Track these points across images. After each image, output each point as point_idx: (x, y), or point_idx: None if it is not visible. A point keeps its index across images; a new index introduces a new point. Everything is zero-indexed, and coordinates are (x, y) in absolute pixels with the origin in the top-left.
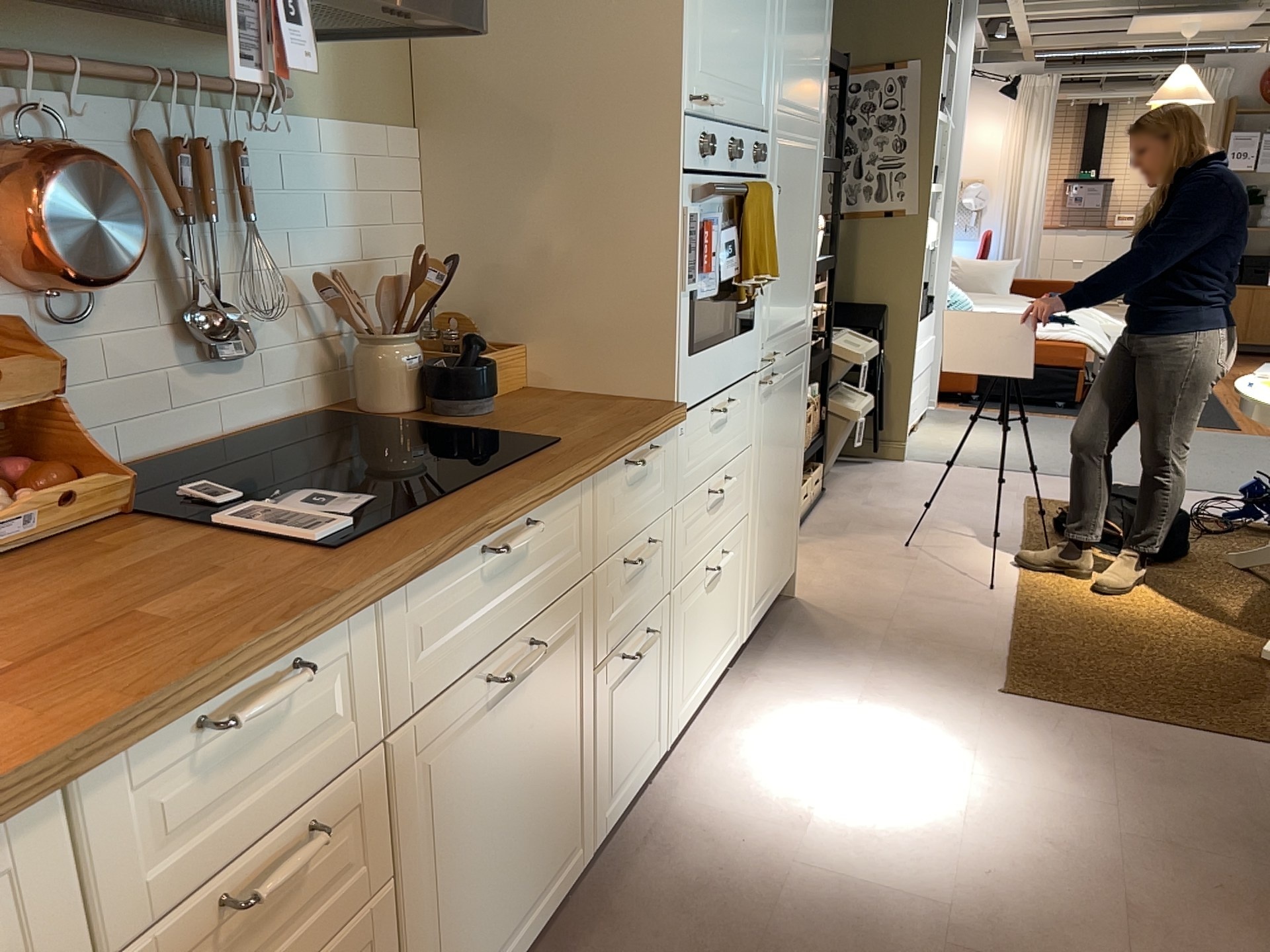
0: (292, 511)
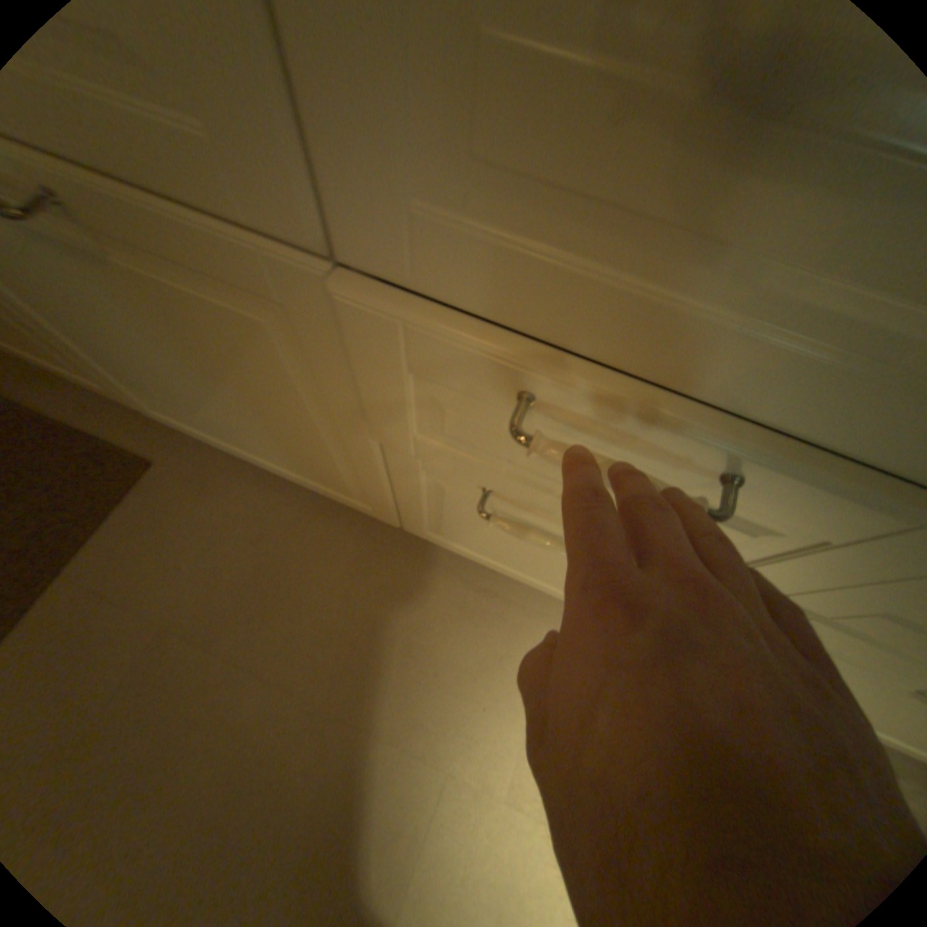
0: None
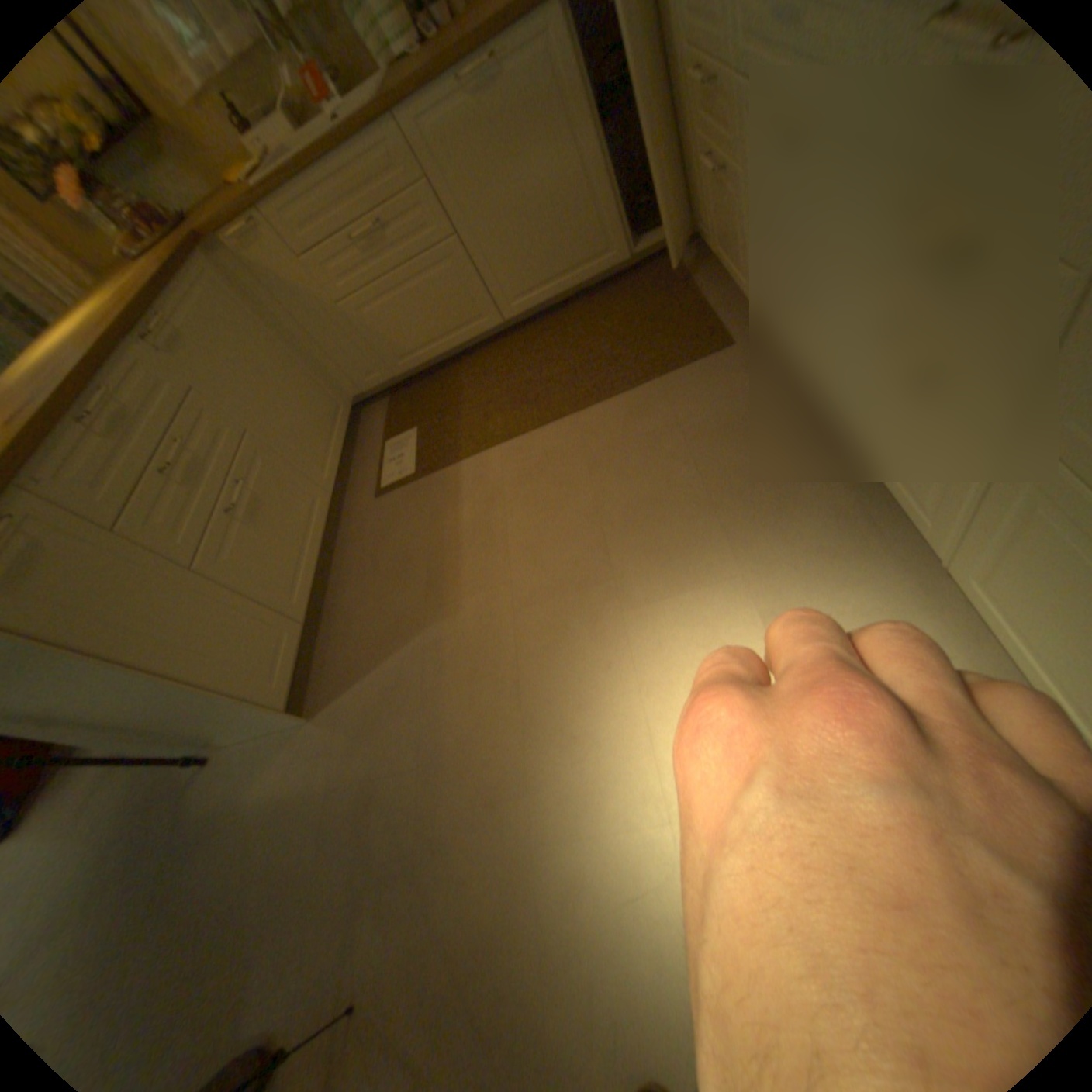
0: None
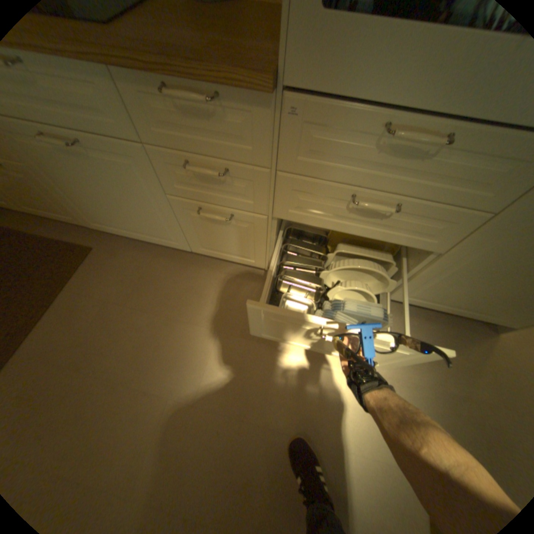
0: None
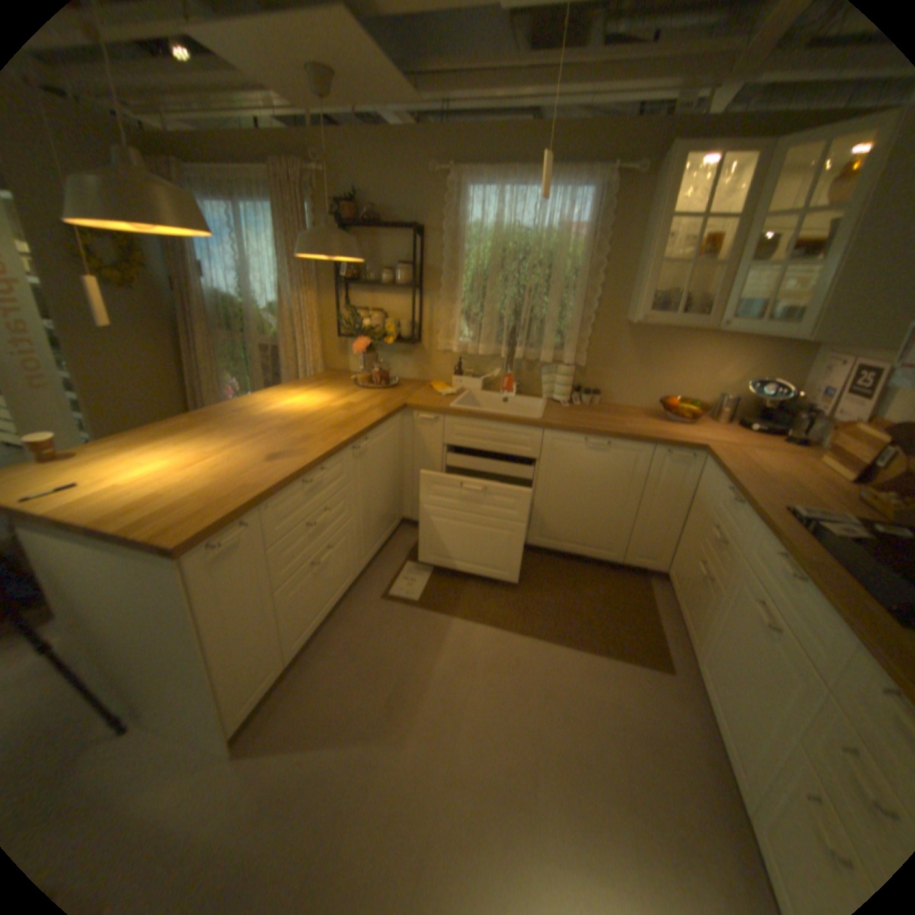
0: (834, 520)
